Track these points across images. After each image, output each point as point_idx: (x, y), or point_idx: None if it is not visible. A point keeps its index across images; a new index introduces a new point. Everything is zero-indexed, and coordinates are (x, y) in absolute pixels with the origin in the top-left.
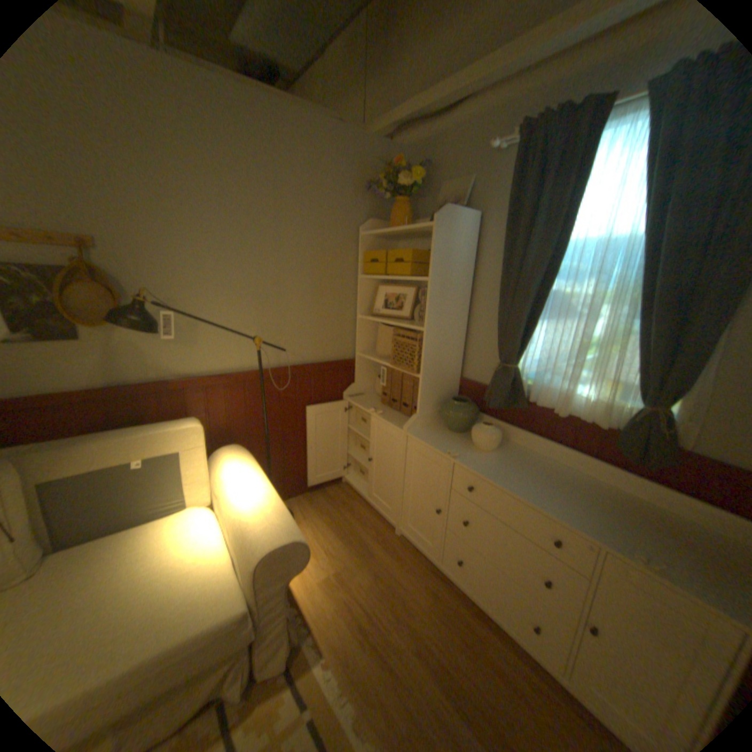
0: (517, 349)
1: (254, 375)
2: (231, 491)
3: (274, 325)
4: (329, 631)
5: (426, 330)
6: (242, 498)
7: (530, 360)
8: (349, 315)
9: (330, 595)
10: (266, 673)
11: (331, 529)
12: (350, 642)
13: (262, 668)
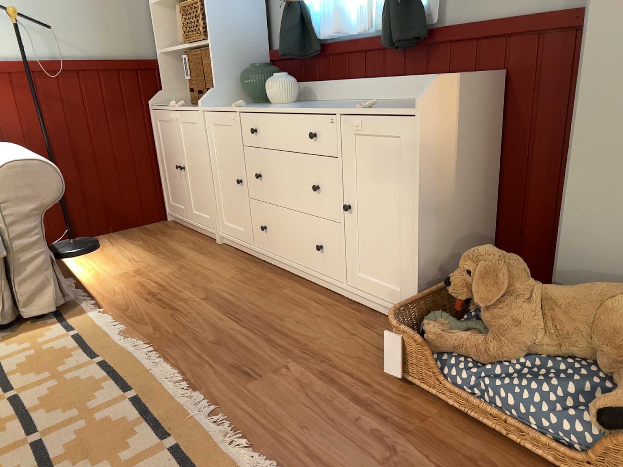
0: None
1: (23, 68)
2: None
3: (40, 8)
4: (115, 296)
5: None
6: None
7: None
8: (140, 4)
9: (124, 280)
10: (34, 310)
11: (141, 247)
12: (135, 299)
13: (27, 300)
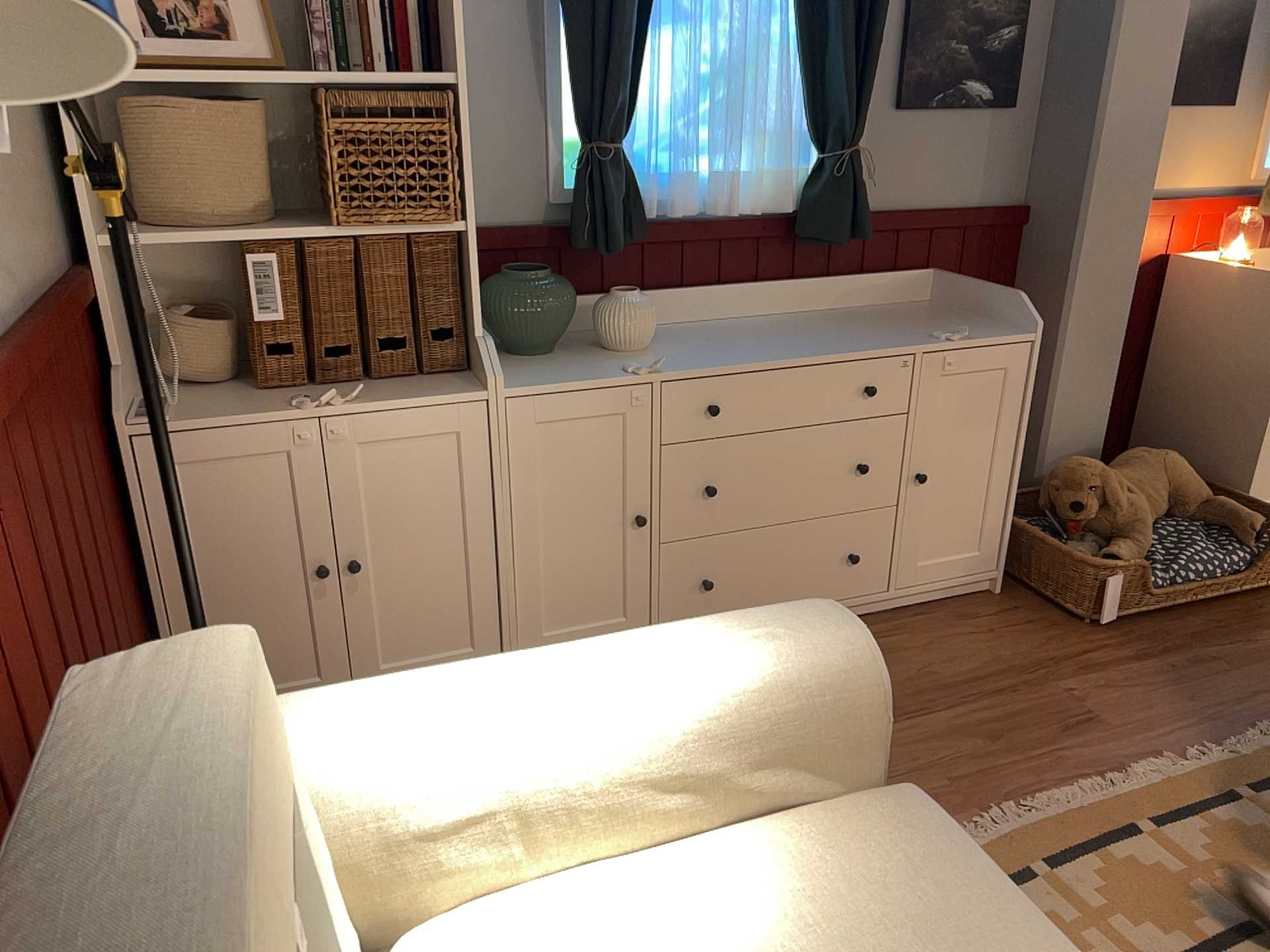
0: (628, 102)
1: None
2: (534, 724)
3: None
4: None
5: (462, 81)
6: (608, 688)
7: (628, 129)
8: None
9: None
10: None
11: None
12: None
13: None
